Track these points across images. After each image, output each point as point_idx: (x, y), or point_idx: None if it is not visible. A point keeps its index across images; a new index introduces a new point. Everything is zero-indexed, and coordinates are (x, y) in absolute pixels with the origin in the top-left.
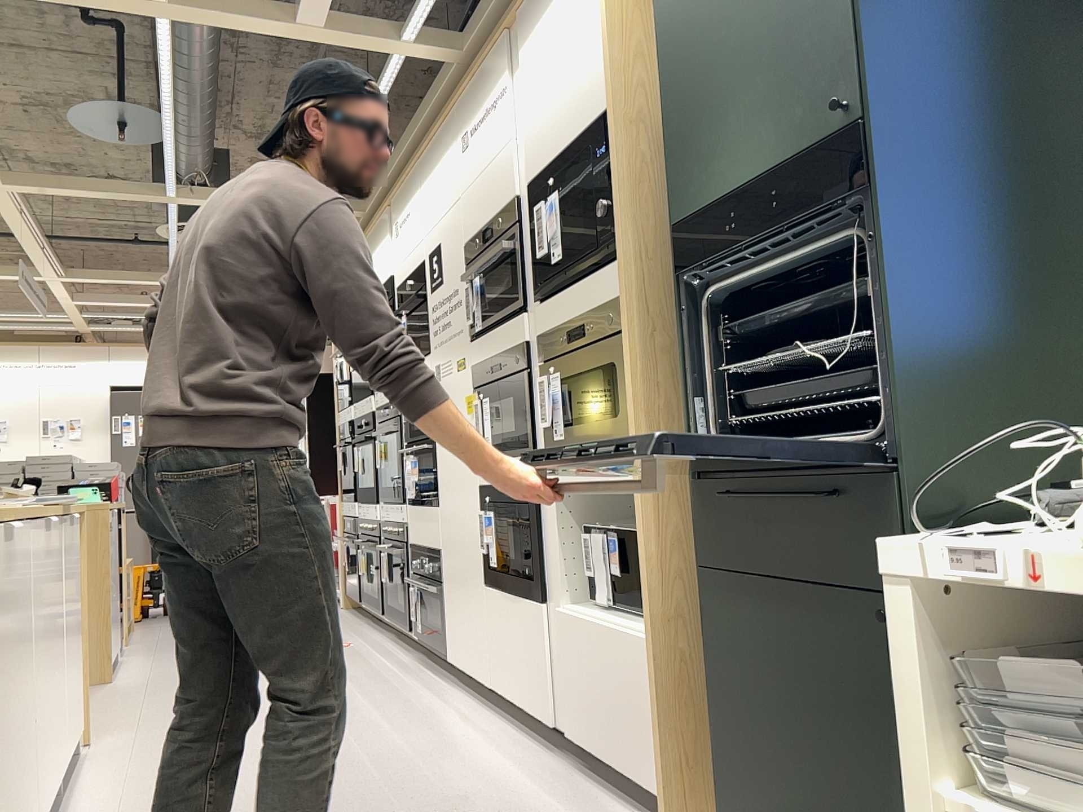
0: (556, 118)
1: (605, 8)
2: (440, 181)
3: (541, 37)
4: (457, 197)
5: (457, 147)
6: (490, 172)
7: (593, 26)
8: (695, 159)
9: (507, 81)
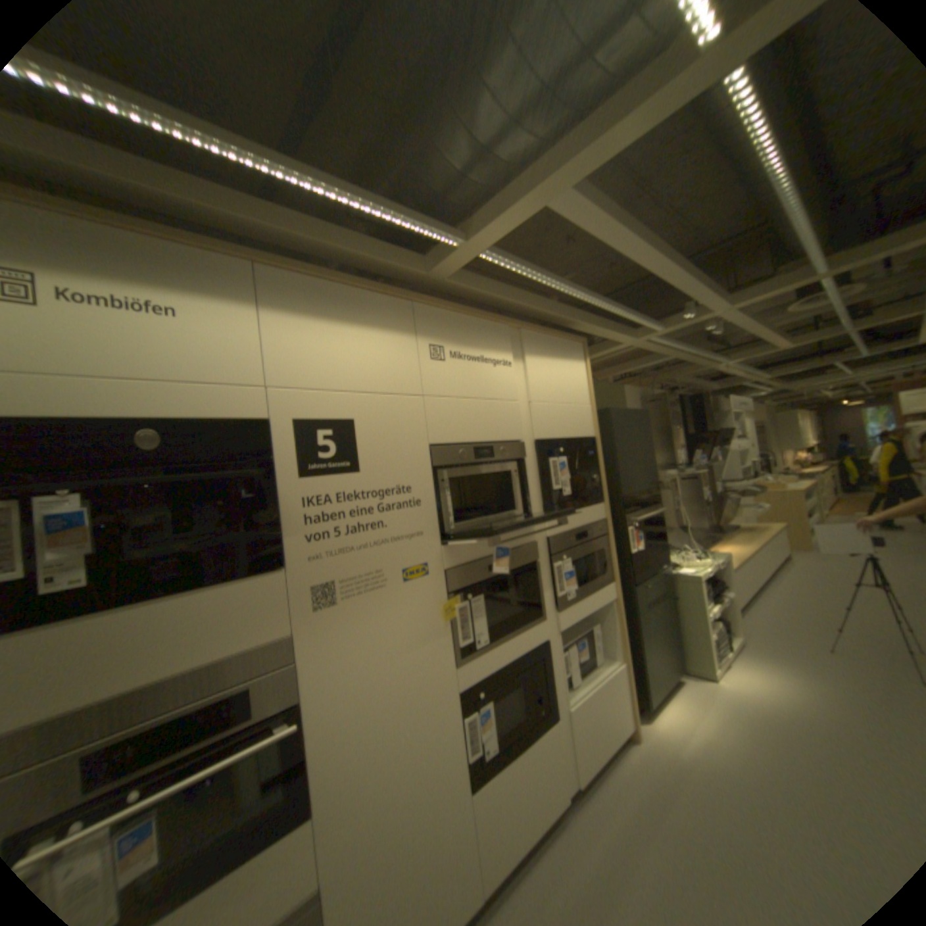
0: (560, 418)
1: (591, 395)
2: (359, 347)
3: (546, 365)
4: (413, 391)
5: (417, 343)
6: (487, 406)
7: (583, 394)
8: (627, 477)
9: (511, 359)
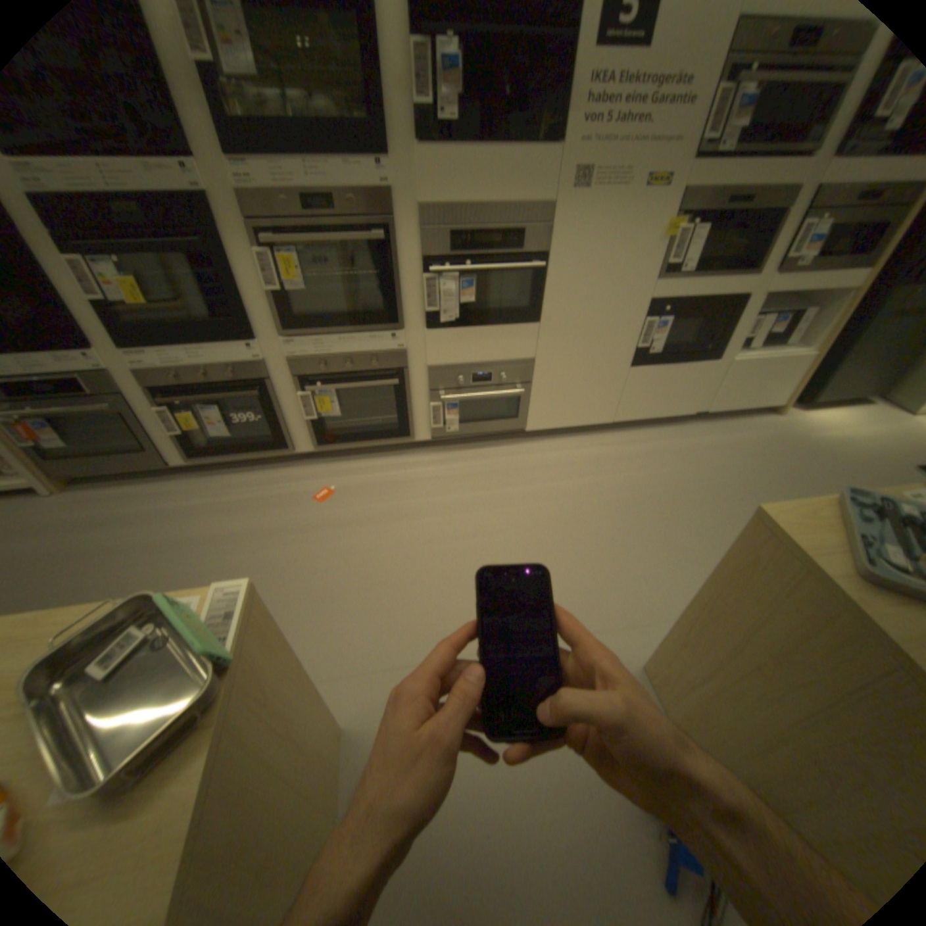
0: None
1: None
2: None
3: None
4: None
5: None
6: None
7: None
8: None
9: None
